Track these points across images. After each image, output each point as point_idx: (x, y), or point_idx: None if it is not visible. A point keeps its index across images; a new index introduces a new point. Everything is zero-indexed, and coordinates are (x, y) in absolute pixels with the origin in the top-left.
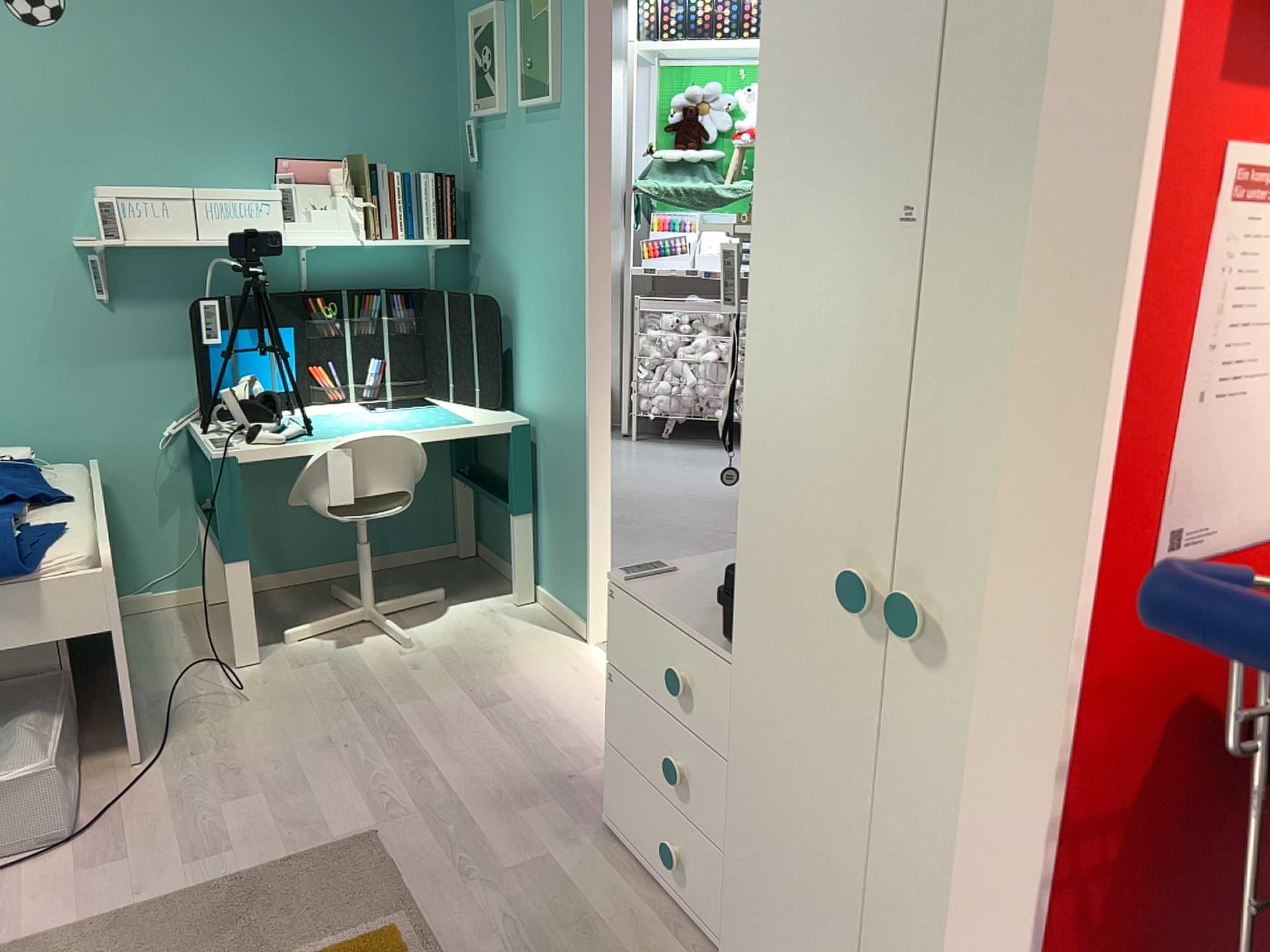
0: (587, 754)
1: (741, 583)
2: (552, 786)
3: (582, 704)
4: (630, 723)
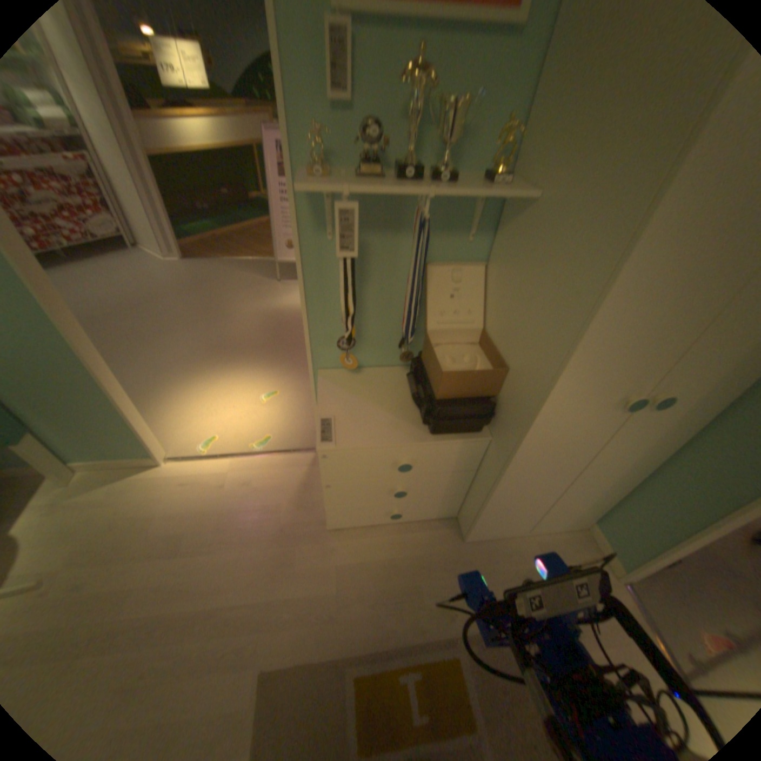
0: (266, 512)
1: (536, 424)
2: (281, 541)
3: (219, 494)
4: (352, 491)
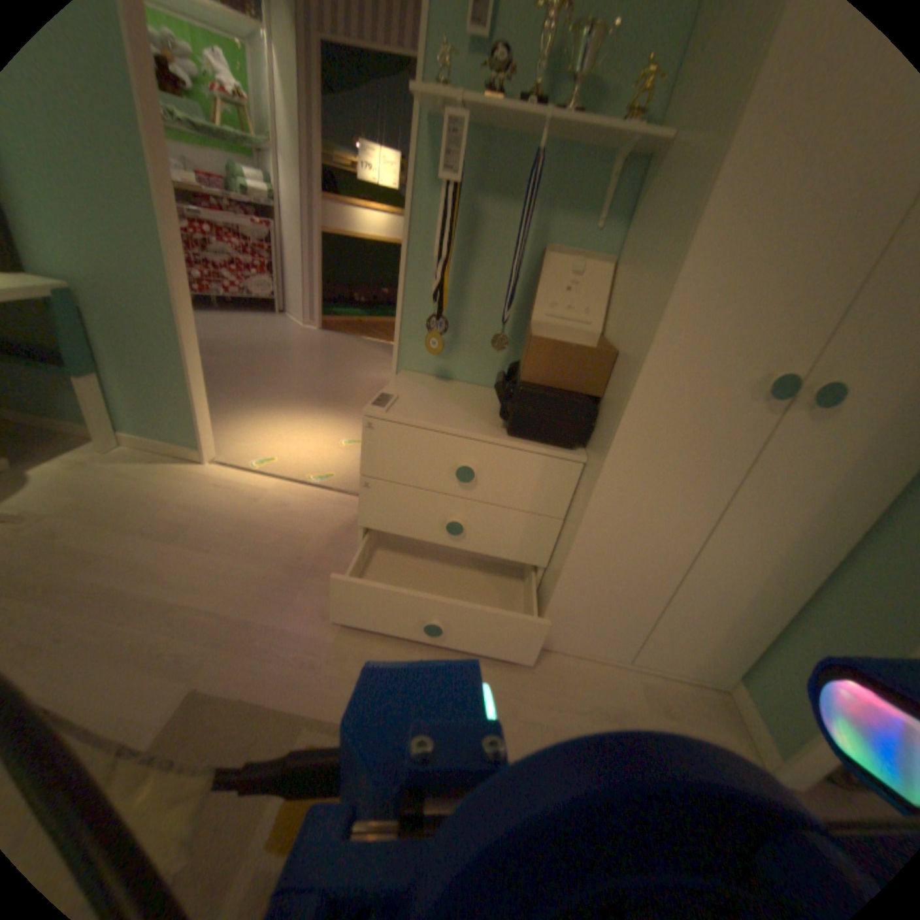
0: (292, 538)
1: (636, 399)
2: (294, 570)
3: (249, 507)
4: (395, 509)
